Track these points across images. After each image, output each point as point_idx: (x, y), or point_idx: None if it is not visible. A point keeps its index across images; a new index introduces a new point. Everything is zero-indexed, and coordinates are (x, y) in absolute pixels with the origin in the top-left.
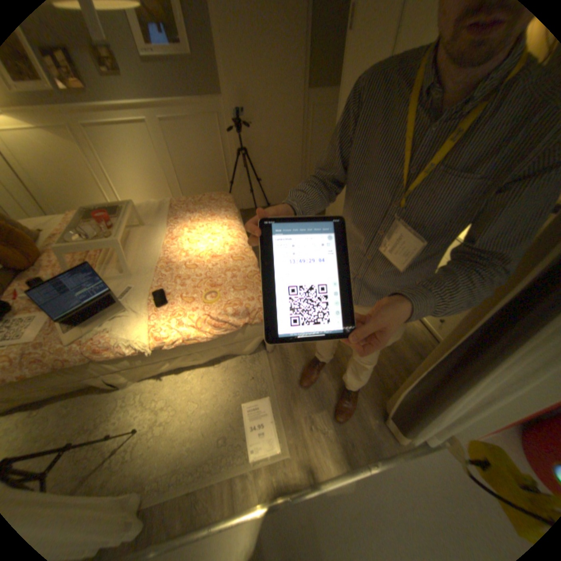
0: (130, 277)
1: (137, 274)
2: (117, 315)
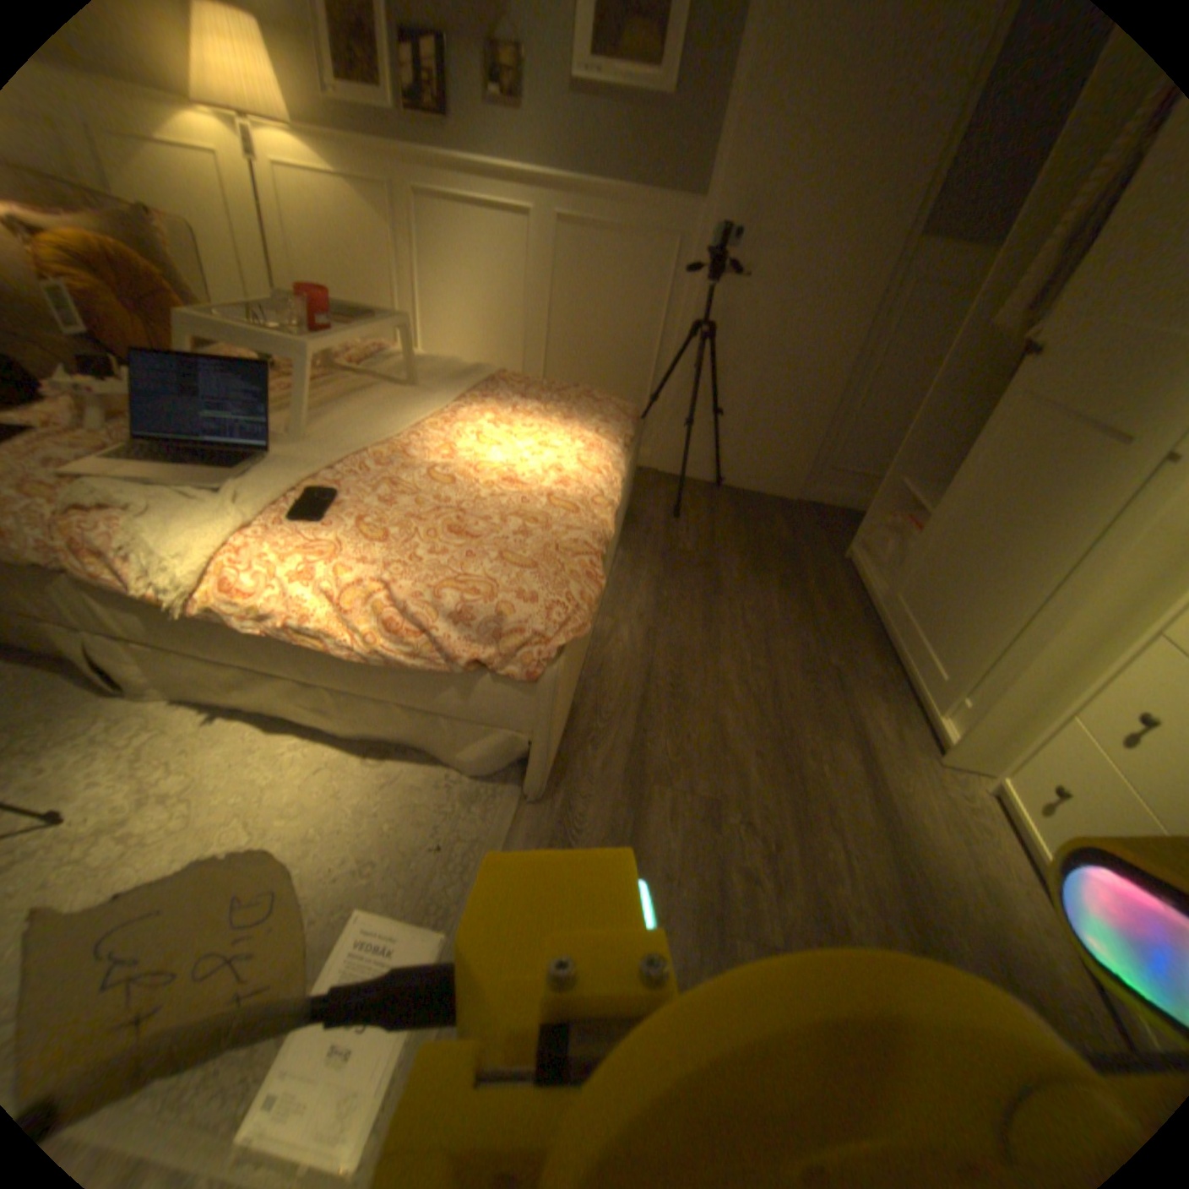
0: (293, 444)
1: (313, 444)
2: (187, 491)
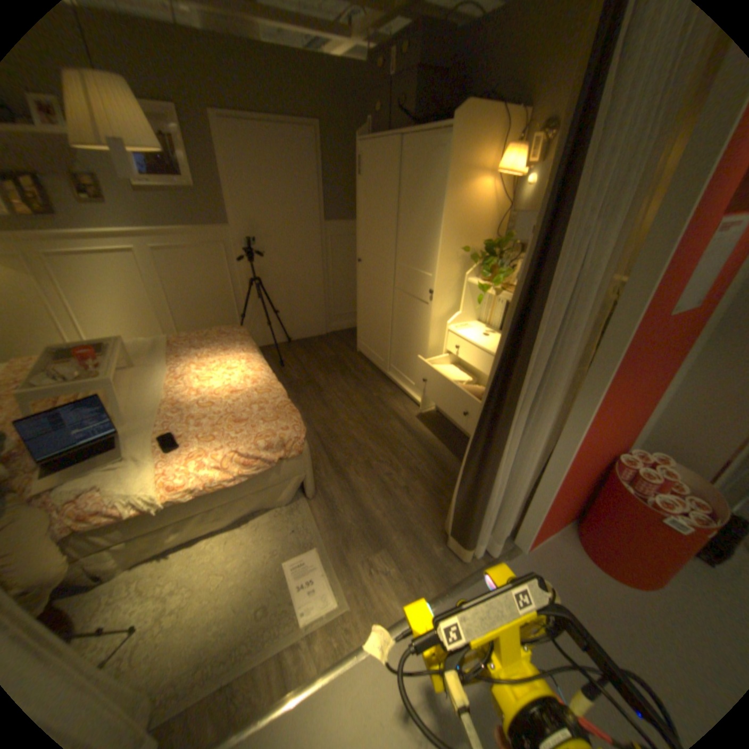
0: (126, 424)
1: (135, 420)
2: (113, 466)
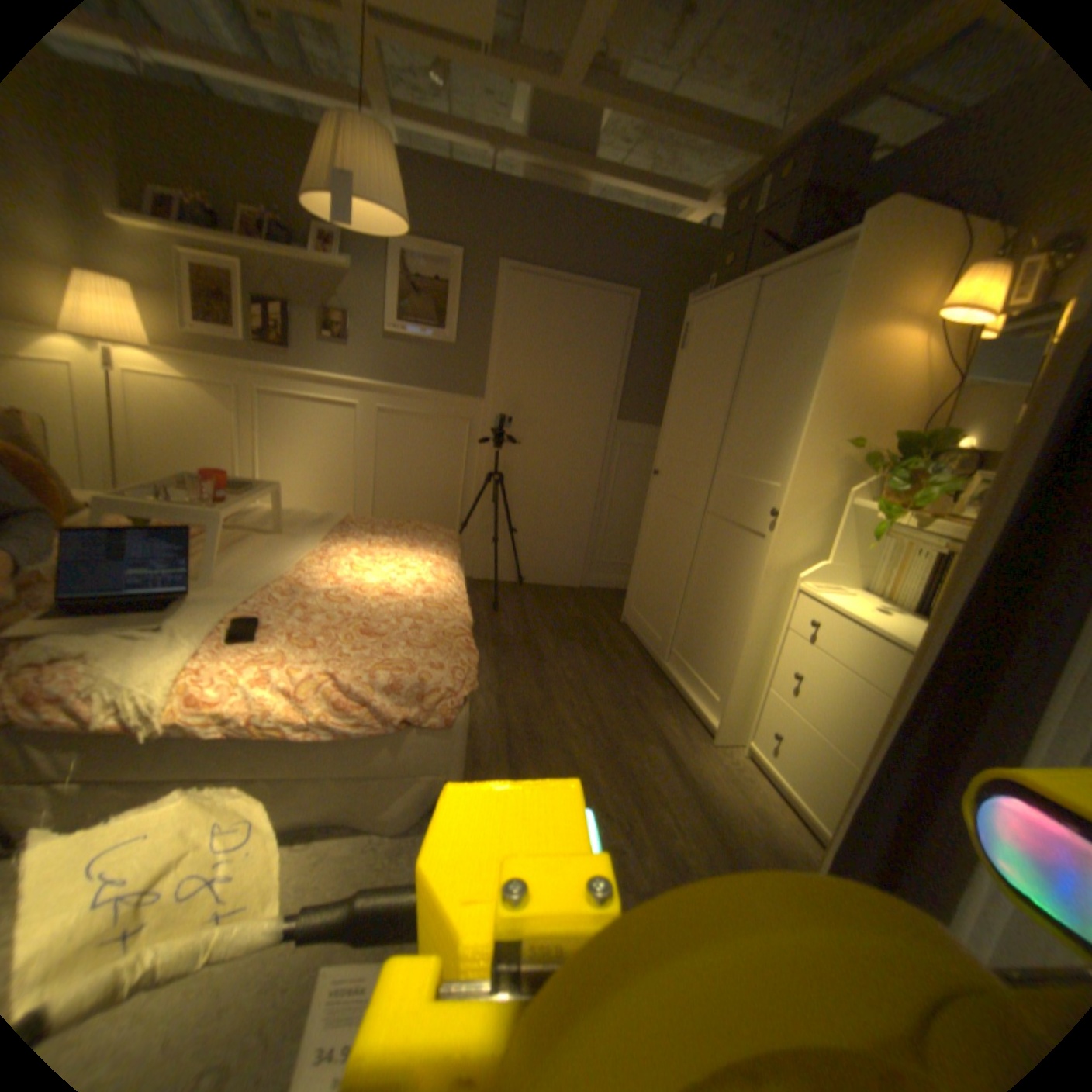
0: (205, 585)
1: (222, 584)
2: (133, 630)
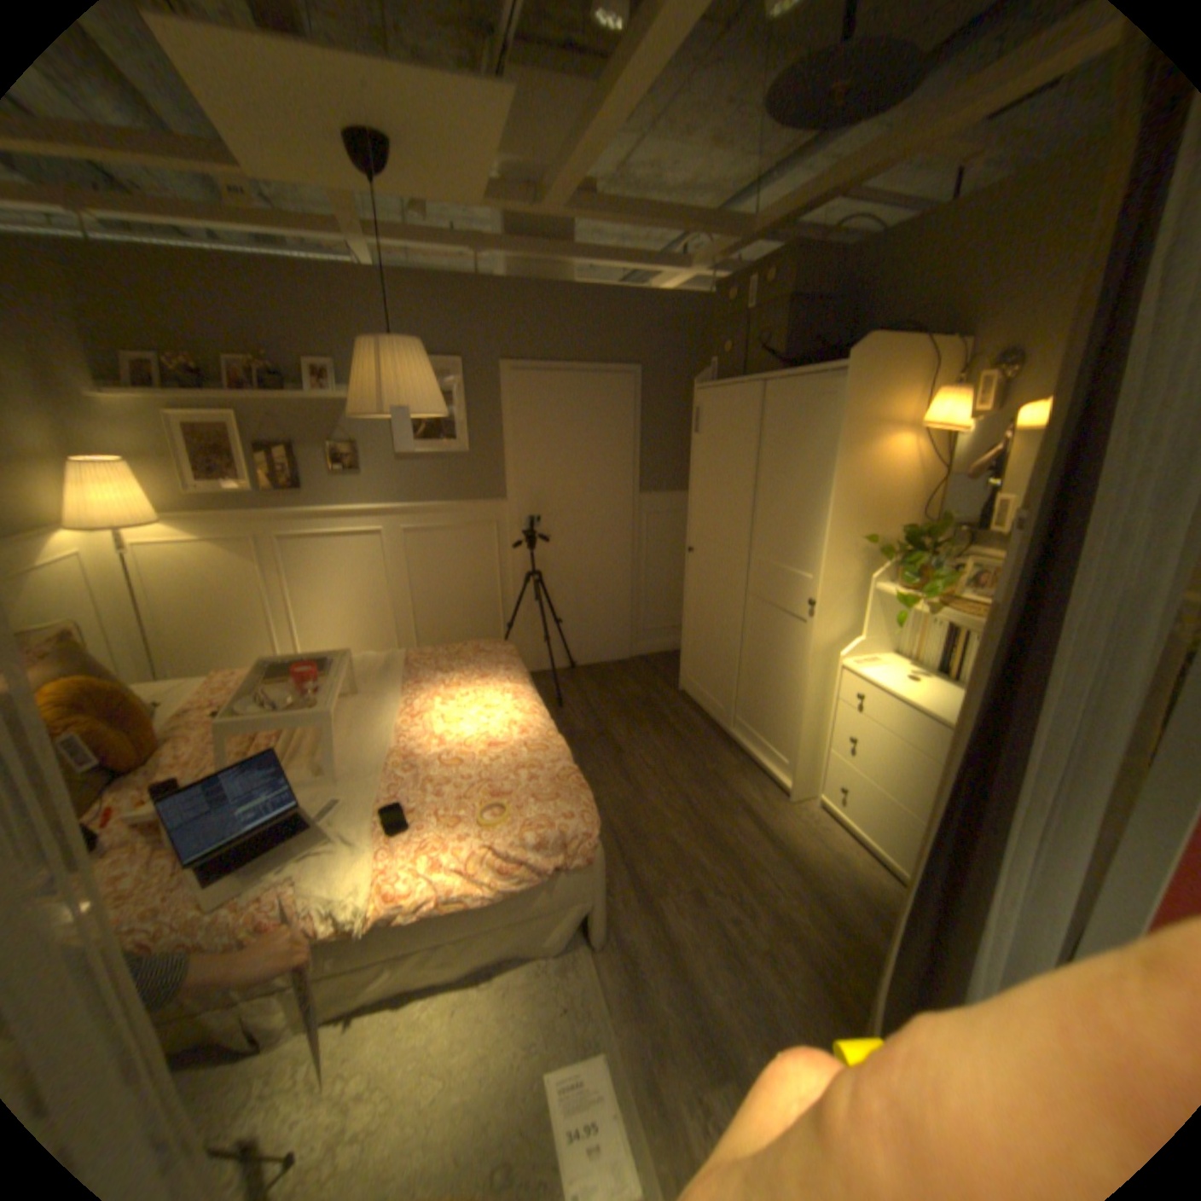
0: (336, 784)
1: (349, 778)
2: (312, 852)
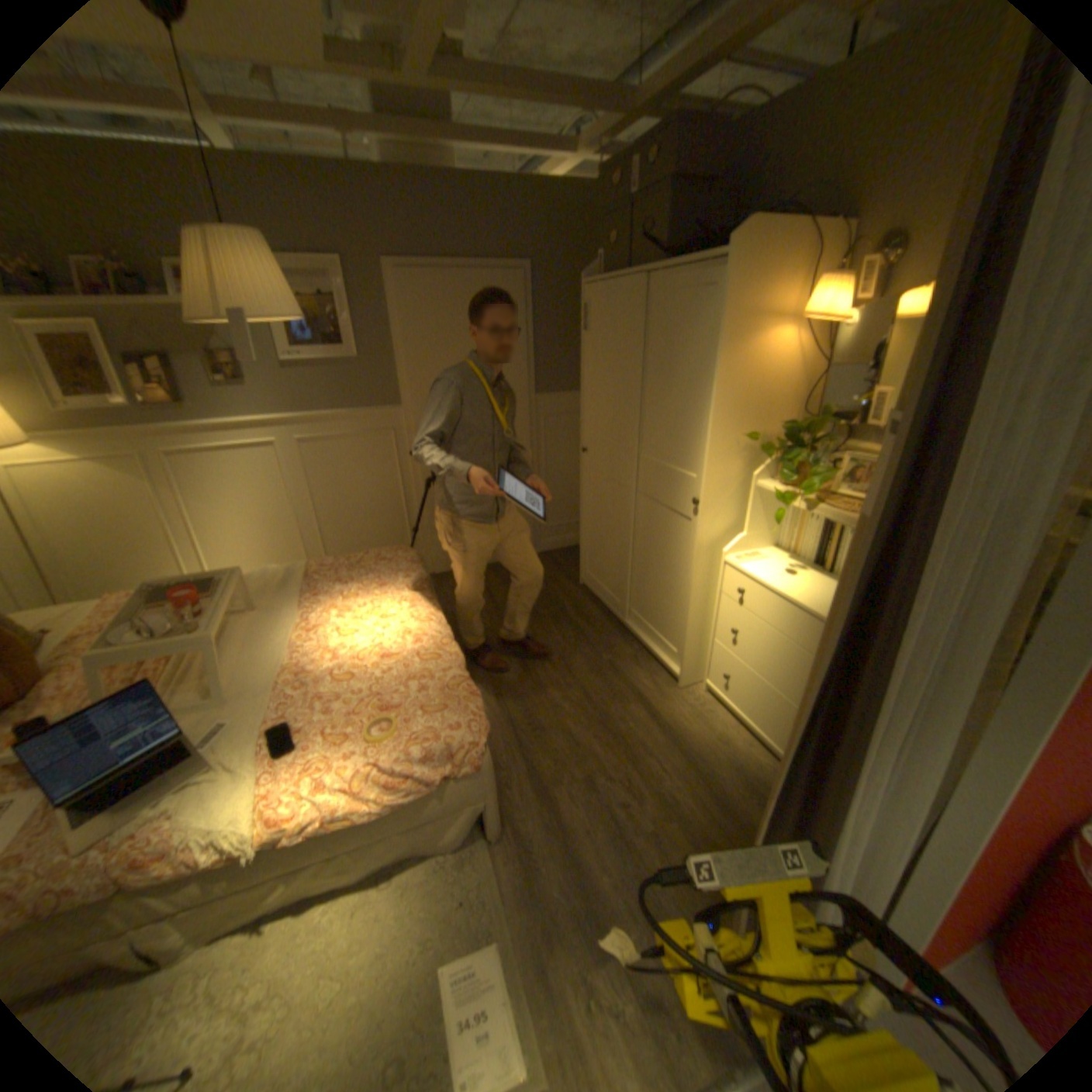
0: (224, 706)
1: (238, 699)
2: (192, 781)
